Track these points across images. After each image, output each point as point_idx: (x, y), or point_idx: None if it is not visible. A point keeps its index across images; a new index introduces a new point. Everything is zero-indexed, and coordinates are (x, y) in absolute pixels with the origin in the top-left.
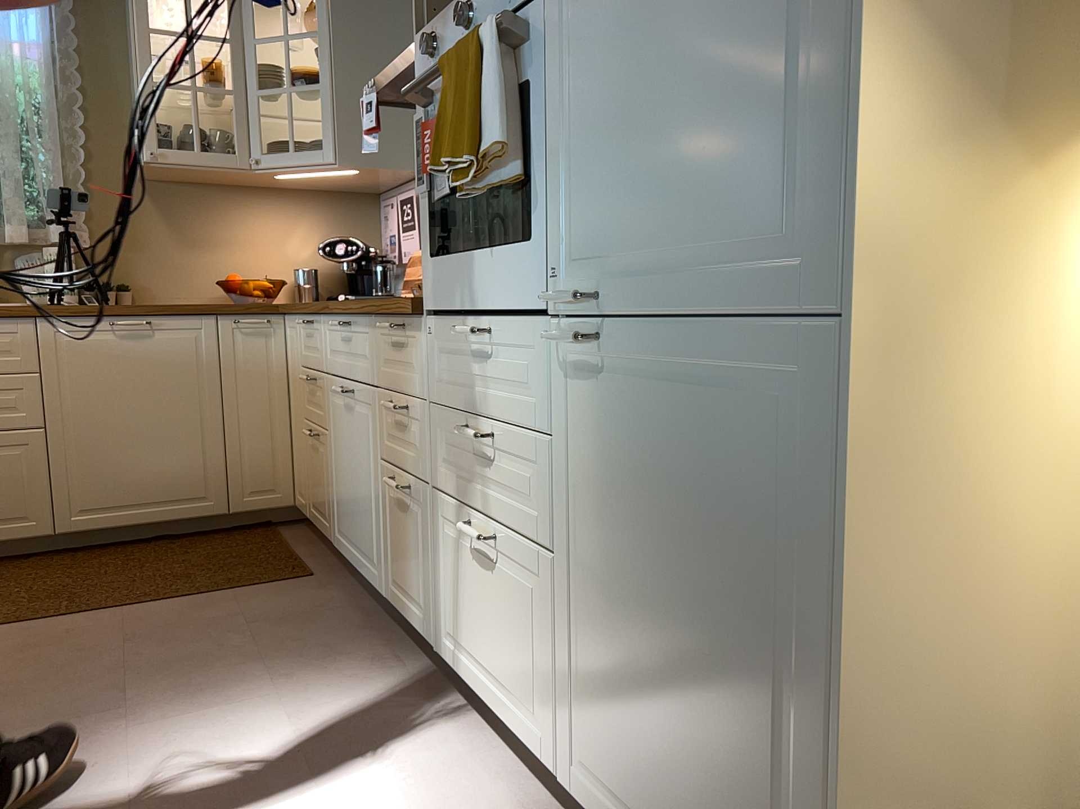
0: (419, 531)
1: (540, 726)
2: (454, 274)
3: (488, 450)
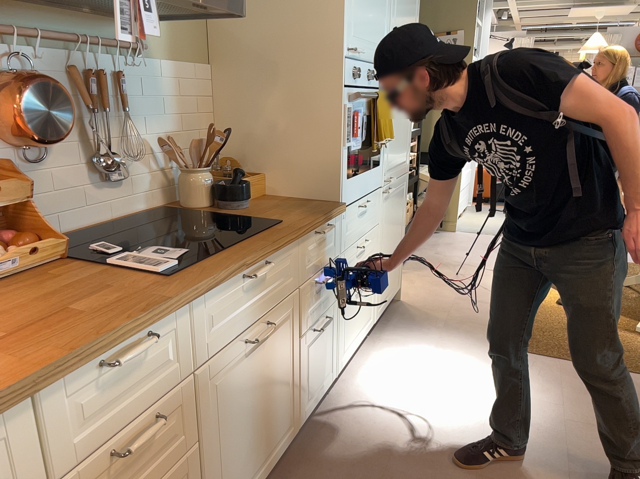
0: (329, 331)
1: (370, 316)
2: (356, 184)
3: (368, 244)
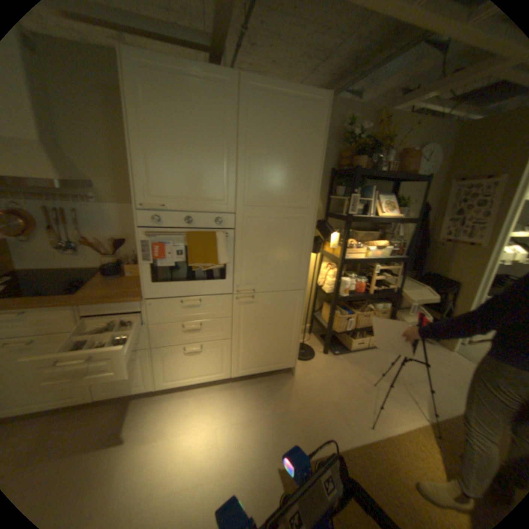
0: (136, 364)
1: (221, 372)
2: (173, 288)
3: (201, 327)
